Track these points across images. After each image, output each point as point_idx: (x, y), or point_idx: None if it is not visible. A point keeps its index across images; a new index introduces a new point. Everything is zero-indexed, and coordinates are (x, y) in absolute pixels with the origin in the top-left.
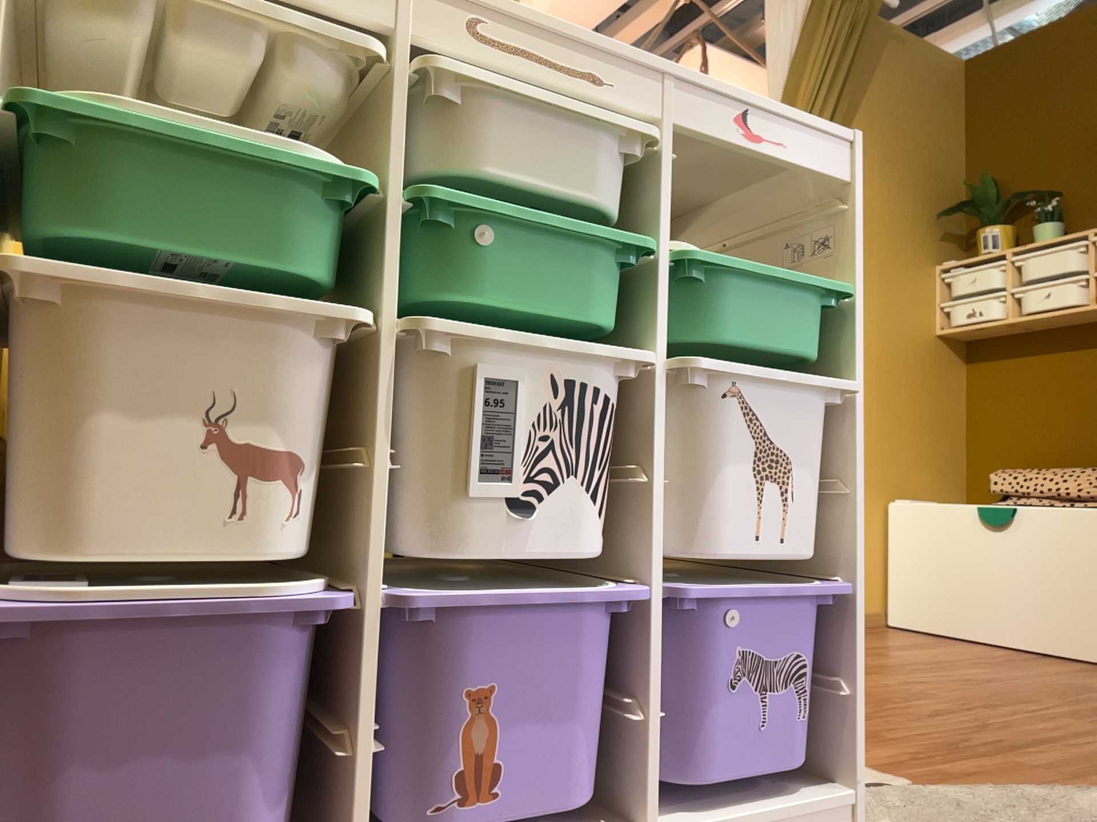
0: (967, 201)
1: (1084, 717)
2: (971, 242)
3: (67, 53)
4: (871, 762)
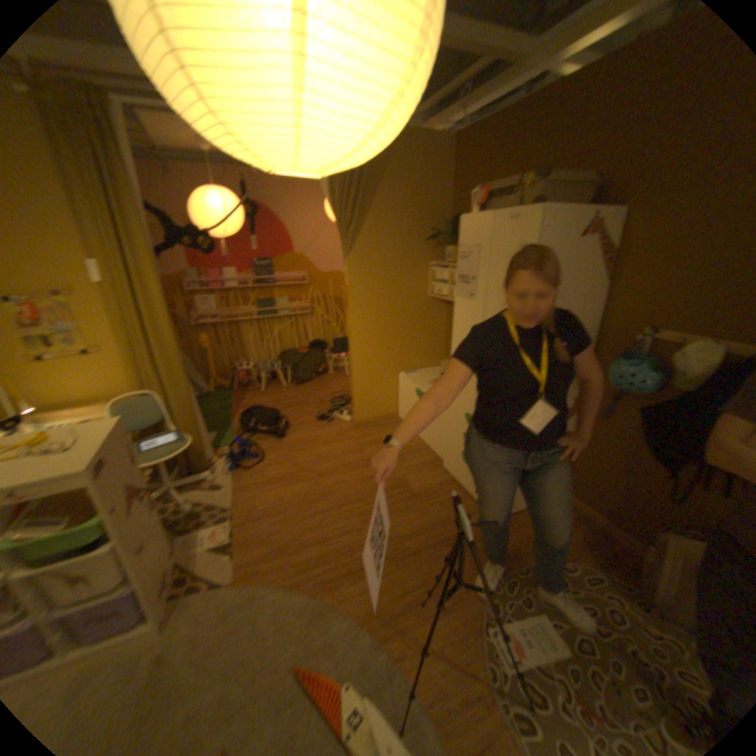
0: (447, 228)
1: (361, 522)
2: (446, 252)
3: None
4: (235, 571)
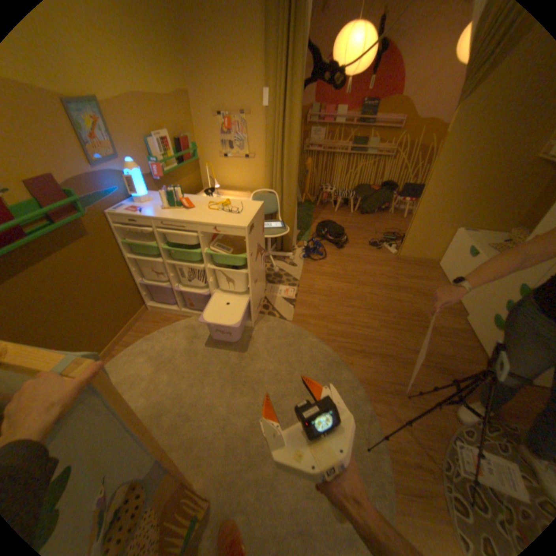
0: None
1: (381, 326)
2: None
3: (127, 224)
4: (295, 315)
